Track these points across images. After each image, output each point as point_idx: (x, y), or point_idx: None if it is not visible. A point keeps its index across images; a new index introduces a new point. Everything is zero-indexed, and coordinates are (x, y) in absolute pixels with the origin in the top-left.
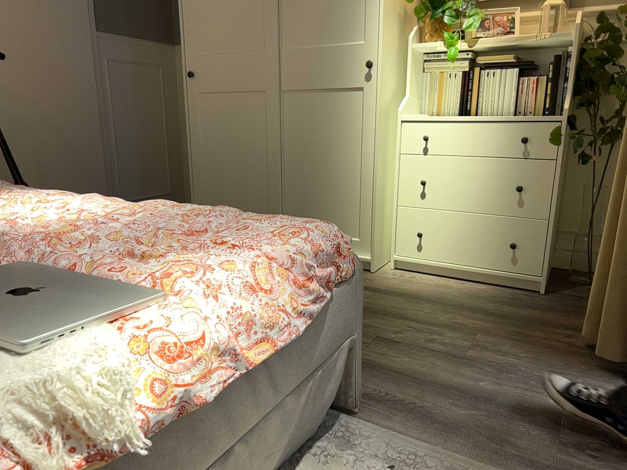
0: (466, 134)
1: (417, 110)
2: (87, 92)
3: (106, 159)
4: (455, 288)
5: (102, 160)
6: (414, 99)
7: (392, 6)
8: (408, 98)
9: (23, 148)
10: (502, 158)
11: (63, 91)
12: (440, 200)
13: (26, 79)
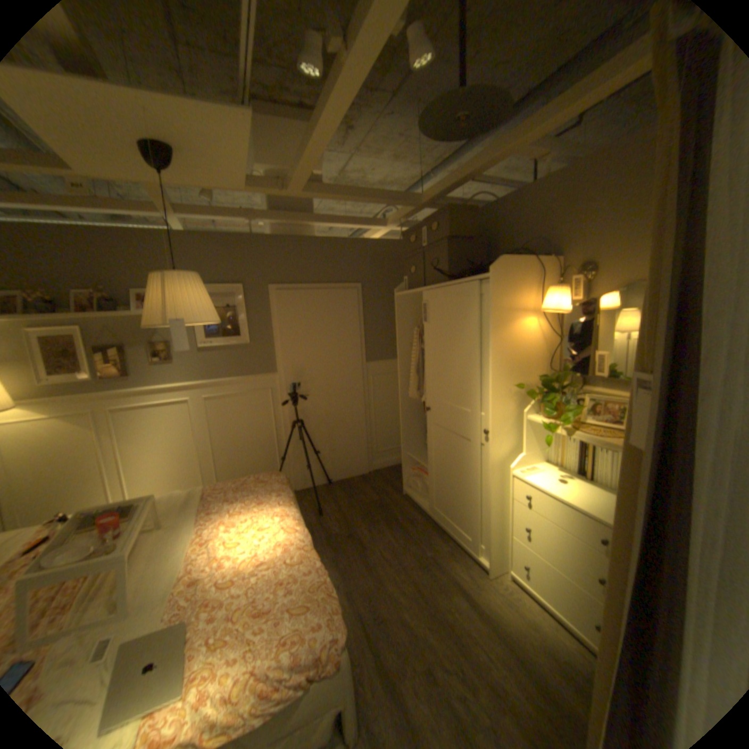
0: (559, 511)
1: (541, 460)
2: (357, 397)
3: (367, 431)
4: (545, 634)
5: (364, 432)
6: (536, 454)
7: (506, 392)
8: (524, 457)
9: (321, 432)
10: (587, 547)
11: (344, 400)
12: (541, 551)
13: (325, 398)
